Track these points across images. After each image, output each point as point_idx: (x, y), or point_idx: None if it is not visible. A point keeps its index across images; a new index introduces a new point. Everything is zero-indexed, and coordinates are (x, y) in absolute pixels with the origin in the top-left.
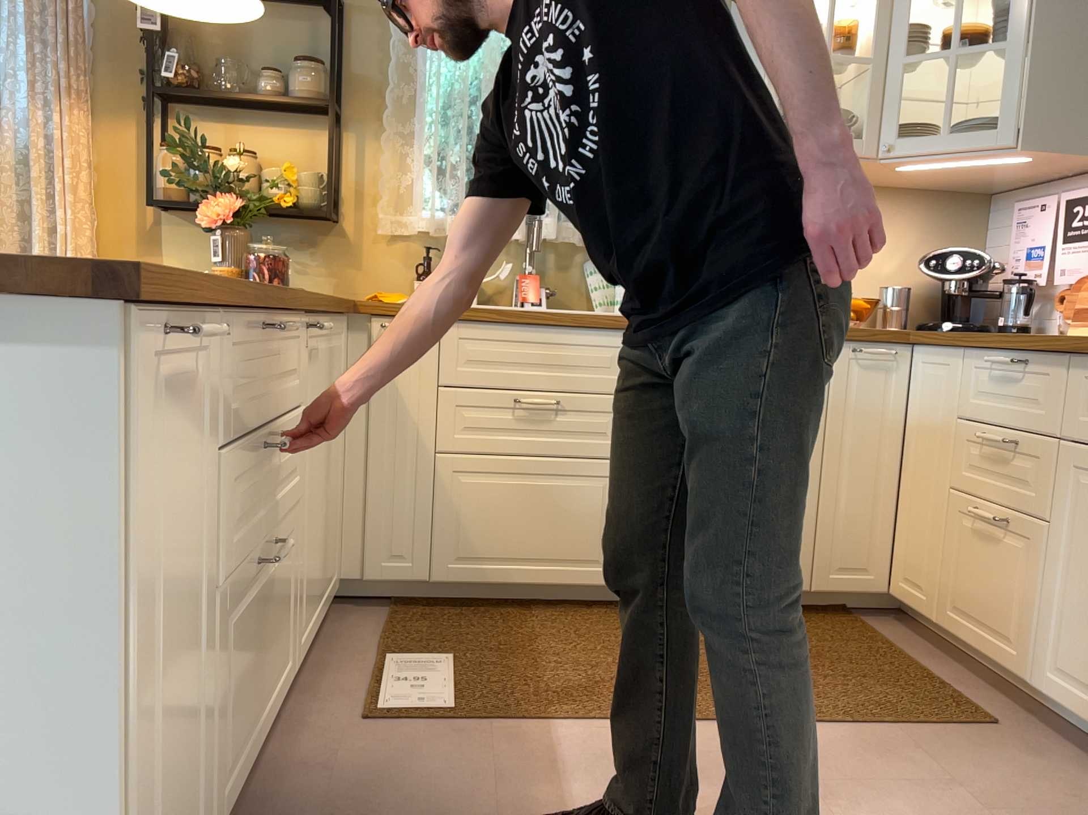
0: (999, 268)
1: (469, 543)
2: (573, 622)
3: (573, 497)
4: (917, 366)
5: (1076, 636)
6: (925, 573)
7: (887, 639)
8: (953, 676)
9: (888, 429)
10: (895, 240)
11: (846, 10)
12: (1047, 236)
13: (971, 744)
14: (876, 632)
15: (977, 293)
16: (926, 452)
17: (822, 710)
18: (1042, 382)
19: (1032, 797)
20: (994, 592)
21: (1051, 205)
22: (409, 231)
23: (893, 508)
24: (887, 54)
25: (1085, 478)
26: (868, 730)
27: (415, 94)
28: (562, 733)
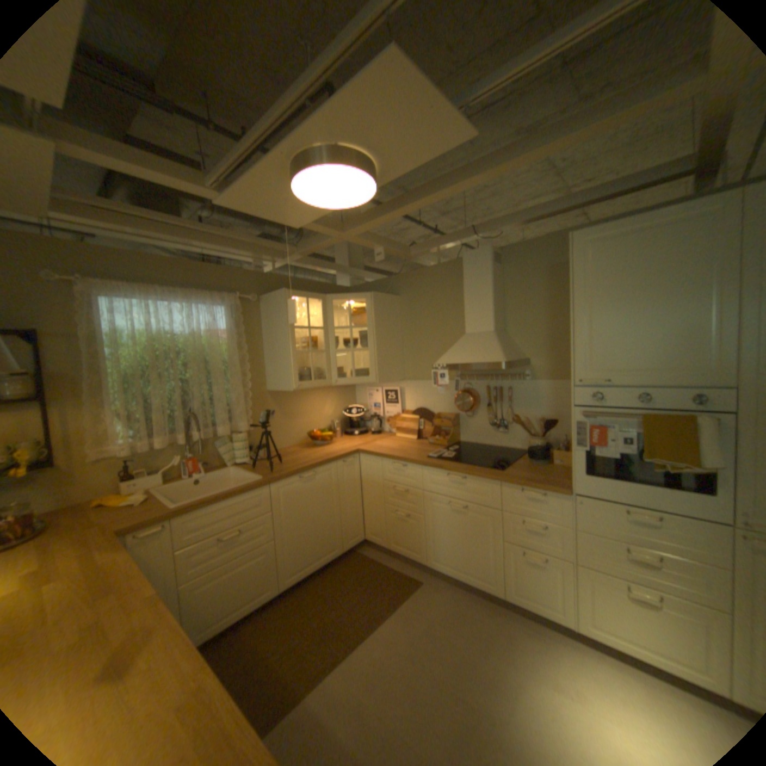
0: (366, 411)
1: (205, 622)
2: (265, 627)
3: (252, 571)
4: (362, 461)
5: (439, 550)
6: (379, 532)
7: (372, 560)
8: (399, 567)
9: (356, 485)
10: (330, 403)
11: (306, 327)
12: (379, 400)
13: (422, 598)
14: (367, 558)
15: (362, 421)
16: (371, 491)
17: (381, 614)
18: (412, 472)
19: (448, 612)
20: (408, 538)
21: (379, 391)
22: (109, 459)
23: (362, 511)
24: (328, 348)
25: (433, 503)
26: (397, 614)
27: (98, 382)
28: (311, 703)
